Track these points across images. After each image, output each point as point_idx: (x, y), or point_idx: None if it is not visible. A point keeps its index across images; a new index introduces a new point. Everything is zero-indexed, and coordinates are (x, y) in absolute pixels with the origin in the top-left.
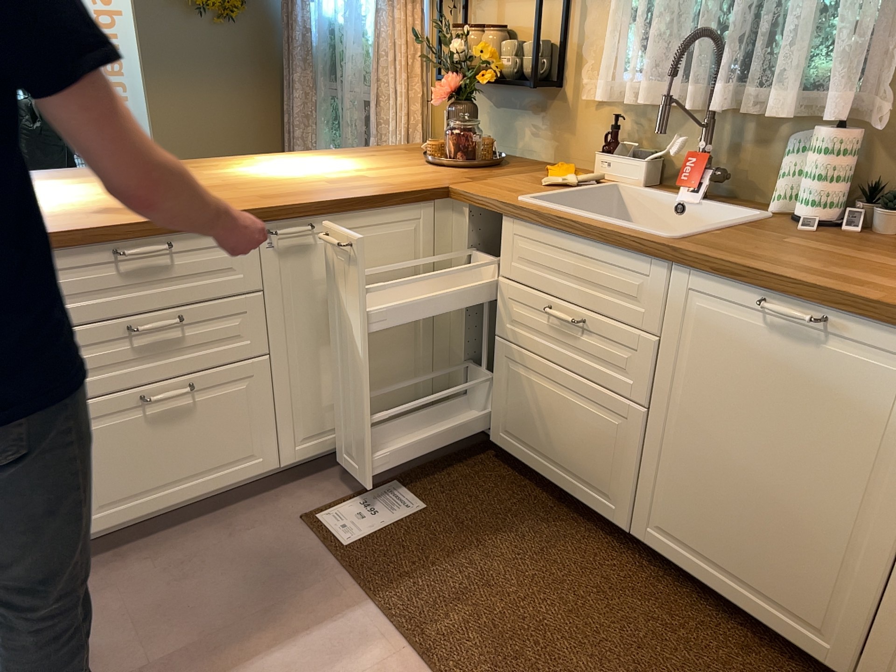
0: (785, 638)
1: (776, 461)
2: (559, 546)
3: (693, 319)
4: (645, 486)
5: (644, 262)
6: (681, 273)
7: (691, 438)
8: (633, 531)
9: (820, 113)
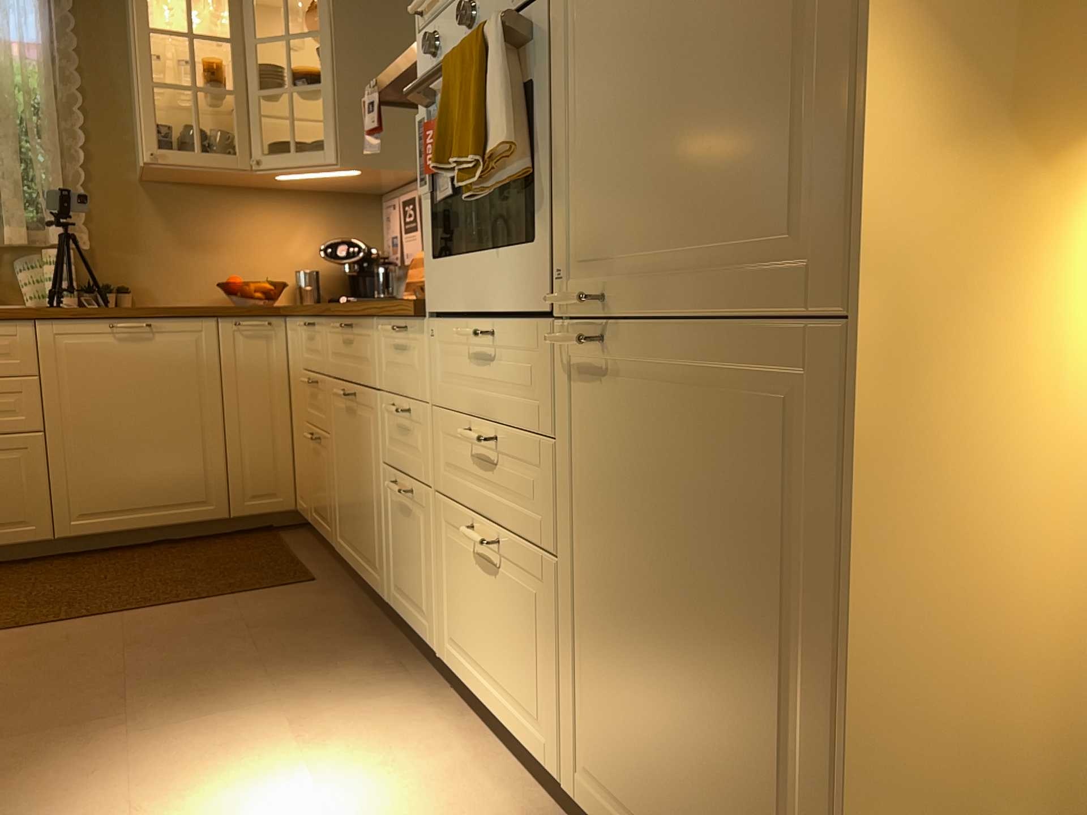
0: (188, 522)
1: (148, 416)
2: (3, 580)
3: (63, 352)
4: (59, 491)
5: (9, 326)
6: (44, 325)
7: (86, 434)
8: (54, 539)
9: (34, 243)
